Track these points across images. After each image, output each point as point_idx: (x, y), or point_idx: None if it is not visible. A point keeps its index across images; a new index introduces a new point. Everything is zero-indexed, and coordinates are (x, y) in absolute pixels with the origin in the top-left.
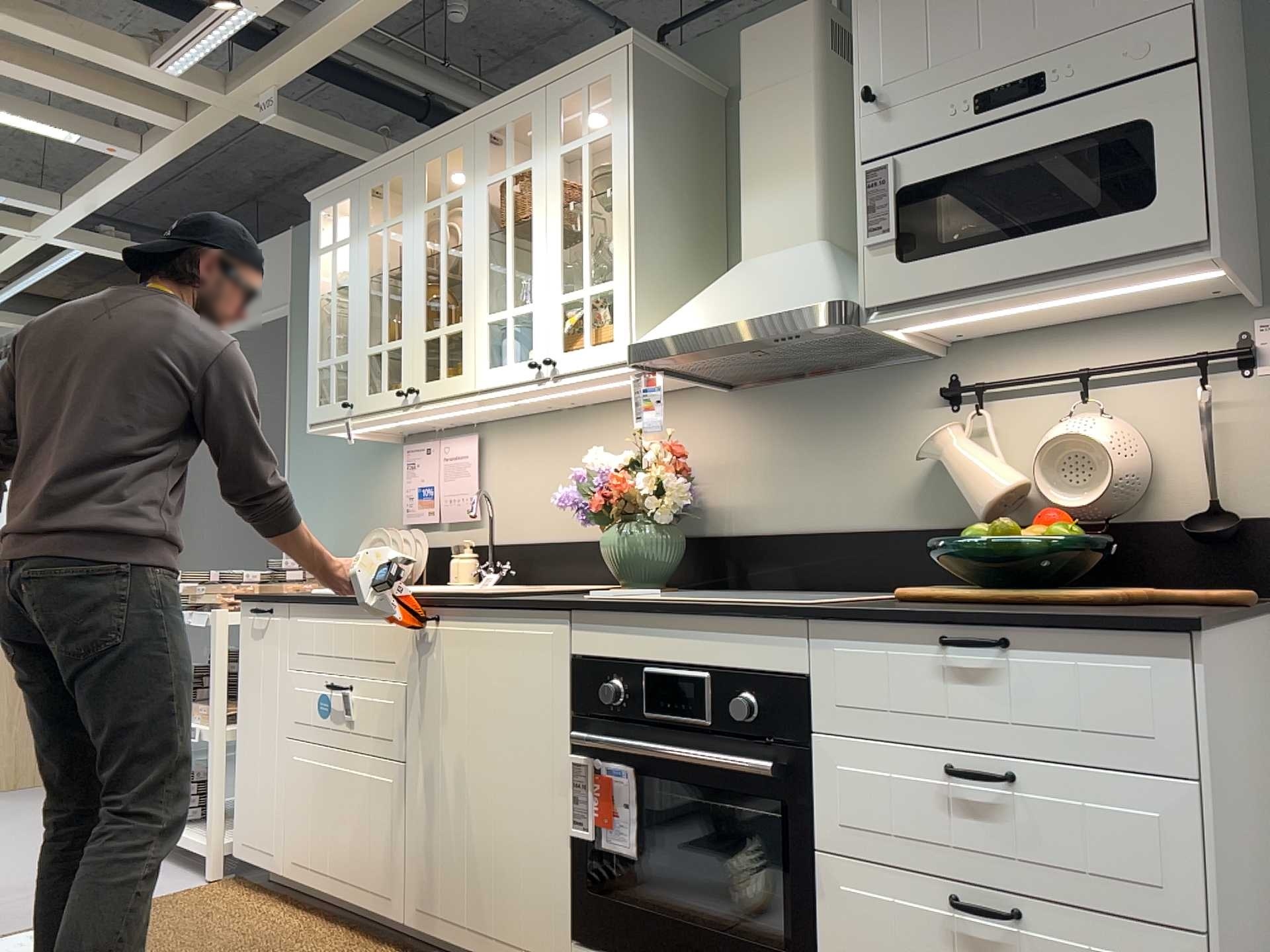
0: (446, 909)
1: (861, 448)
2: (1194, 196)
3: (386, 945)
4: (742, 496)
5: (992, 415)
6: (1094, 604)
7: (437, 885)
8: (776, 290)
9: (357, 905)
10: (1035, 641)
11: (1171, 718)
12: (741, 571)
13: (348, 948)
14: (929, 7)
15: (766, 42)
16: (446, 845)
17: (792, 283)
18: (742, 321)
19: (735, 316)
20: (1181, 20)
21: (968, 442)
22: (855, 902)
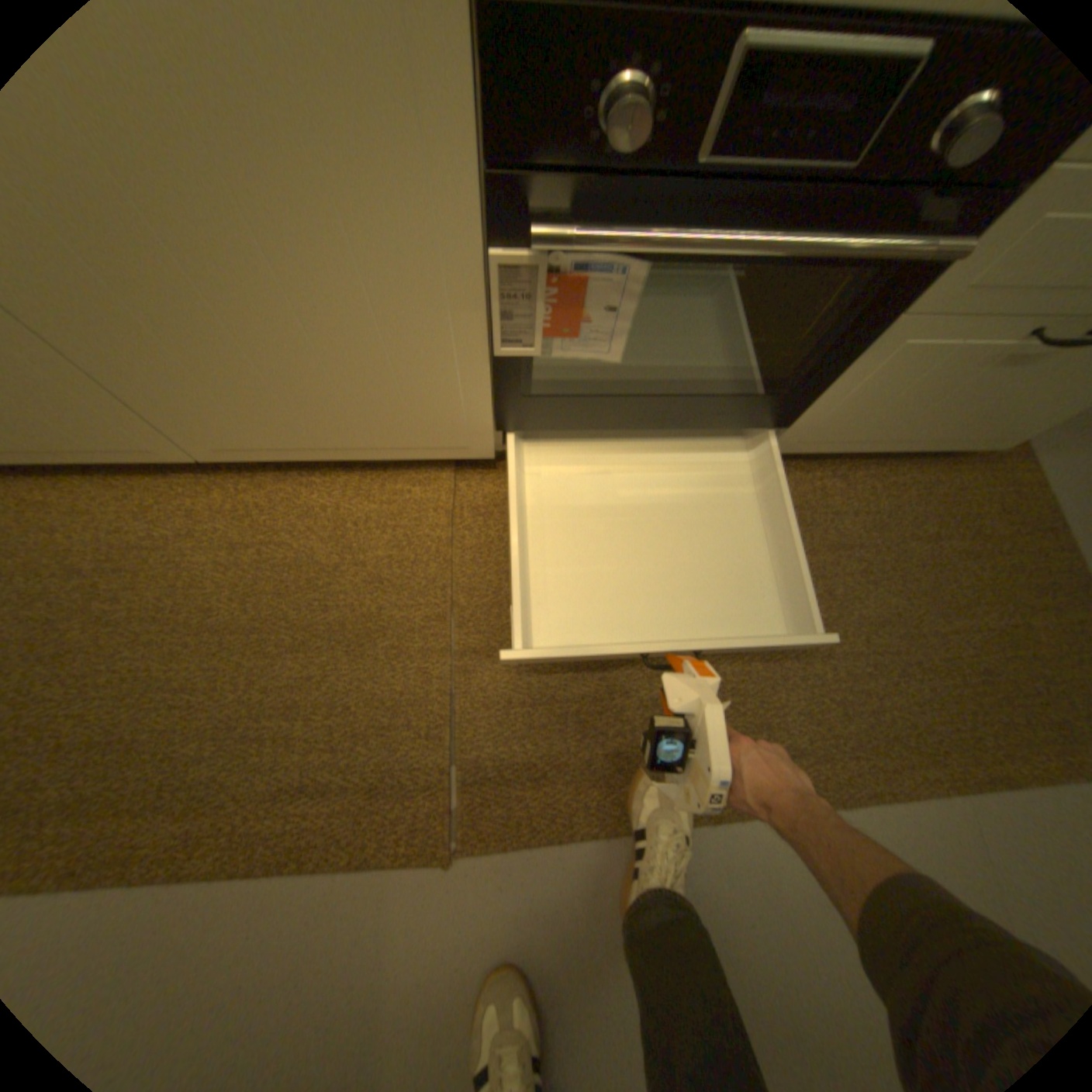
0: (269, 442)
1: None
2: None
3: (171, 473)
4: None
5: None
6: None
7: (235, 428)
8: None
9: (83, 464)
10: None
11: None
12: None
13: (129, 503)
14: None
15: None
16: (224, 393)
17: None
18: None
19: None
20: None
21: None
22: (912, 349)
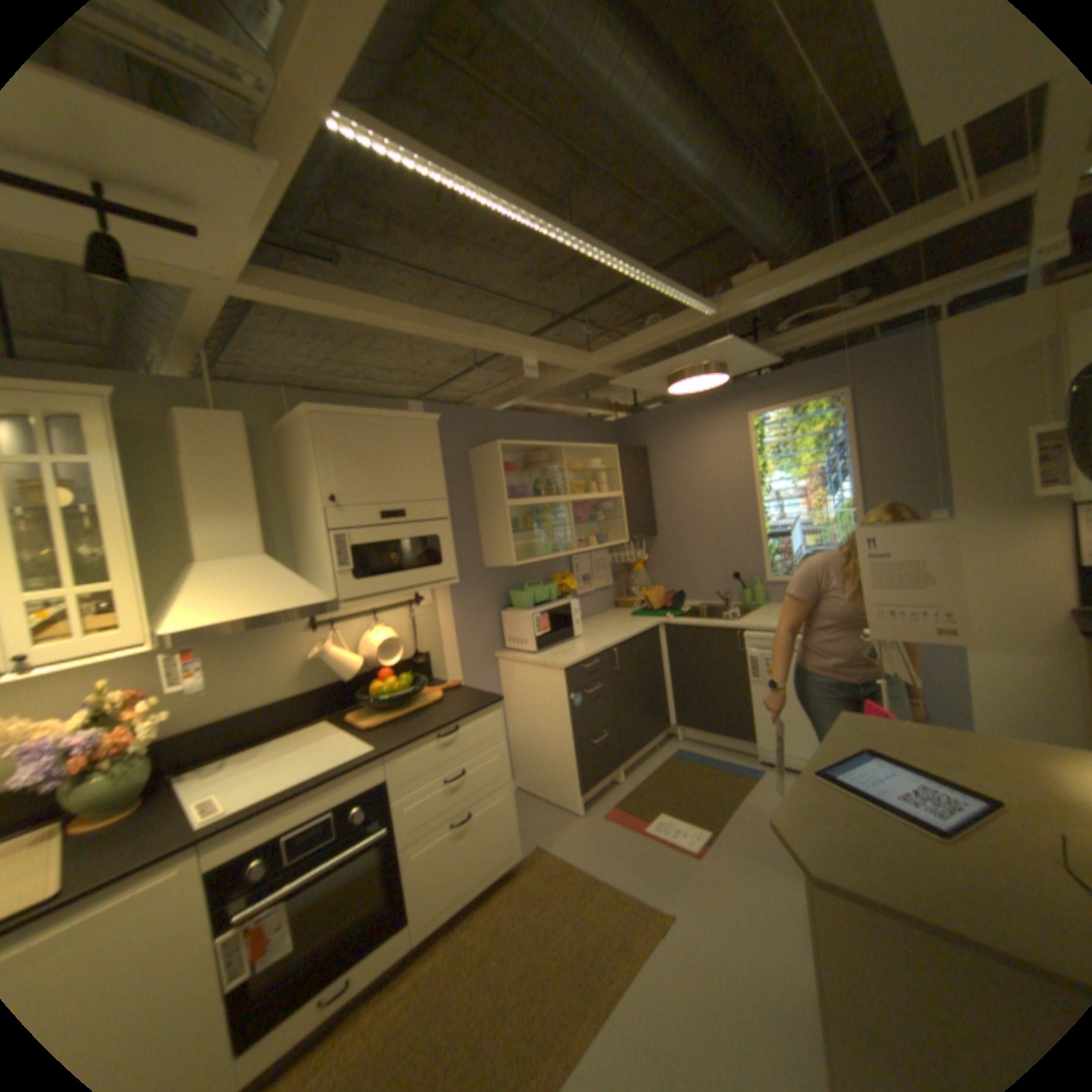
0: None
1: (261, 660)
2: (452, 564)
3: None
4: (165, 712)
5: (340, 634)
6: (426, 702)
7: None
8: (274, 591)
9: None
10: (464, 724)
11: (496, 729)
12: (174, 762)
13: None
14: (356, 466)
15: (205, 424)
16: None
17: (283, 587)
18: (274, 614)
19: (260, 610)
20: (444, 505)
21: (337, 648)
22: (415, 861)
